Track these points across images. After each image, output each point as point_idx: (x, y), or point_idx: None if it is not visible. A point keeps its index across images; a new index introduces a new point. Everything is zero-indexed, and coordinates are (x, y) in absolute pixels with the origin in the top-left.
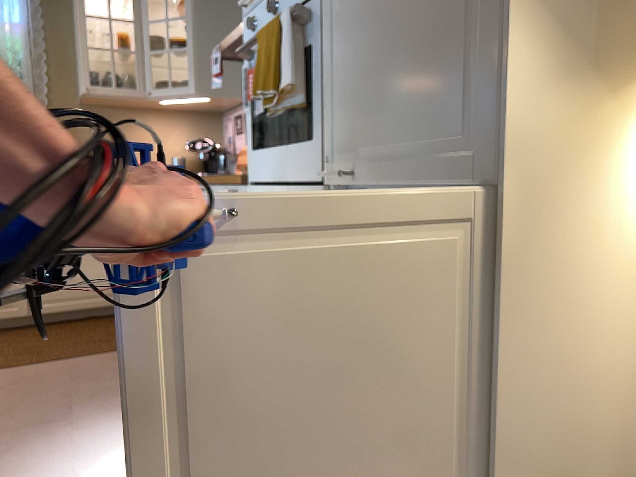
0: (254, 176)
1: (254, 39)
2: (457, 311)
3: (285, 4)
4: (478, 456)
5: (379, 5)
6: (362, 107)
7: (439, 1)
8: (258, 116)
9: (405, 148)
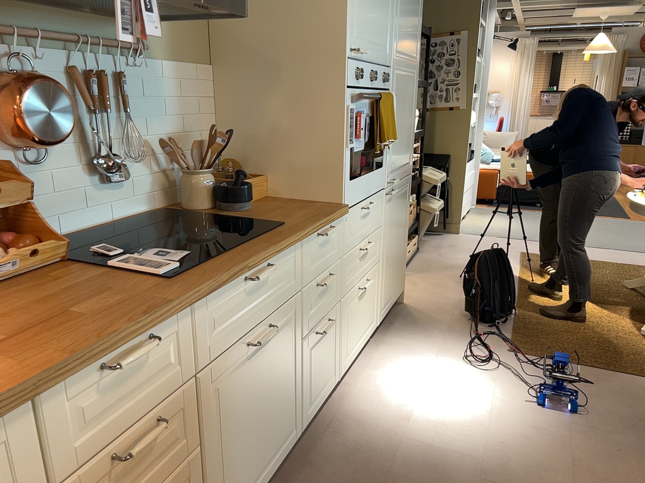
0: (349, 202)
1: (376, 98)
2: (404, 211)
3: (375, 82)
4: (403, 246)
5: (400, 114)
6: (395, 151)
7: (407, 122)
8: (353, 152)
9: (400, 166)
